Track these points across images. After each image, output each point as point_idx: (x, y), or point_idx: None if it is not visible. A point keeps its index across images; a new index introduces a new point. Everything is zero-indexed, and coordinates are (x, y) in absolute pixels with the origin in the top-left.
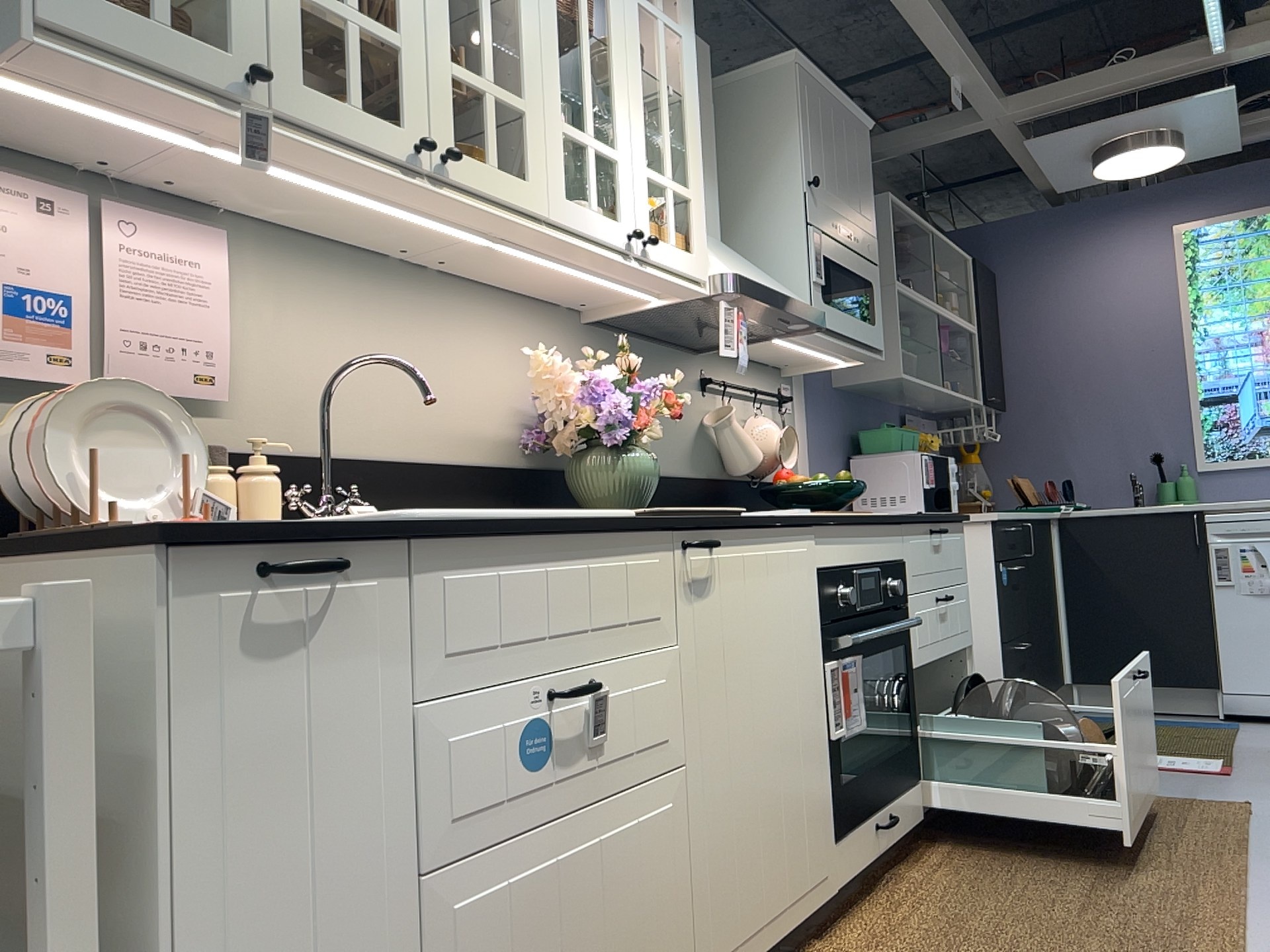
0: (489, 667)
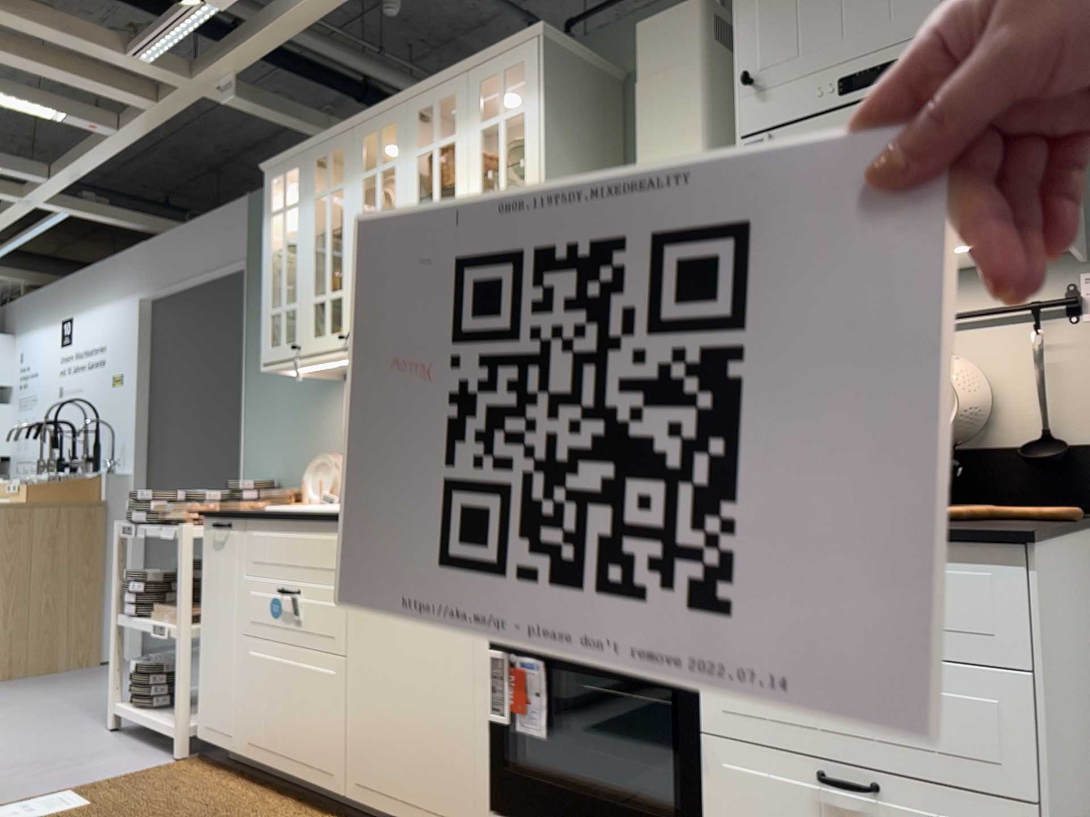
0: (265, 570)
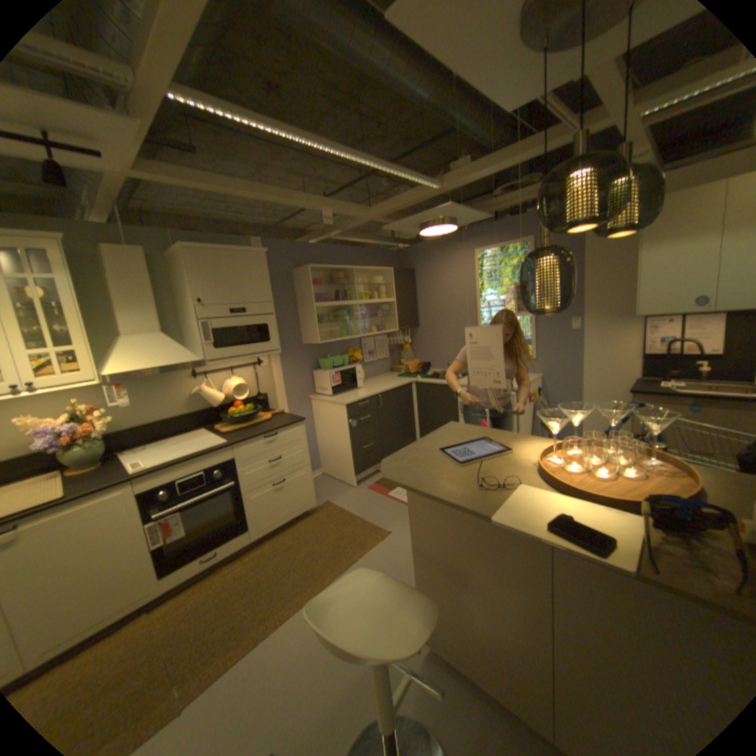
0: None
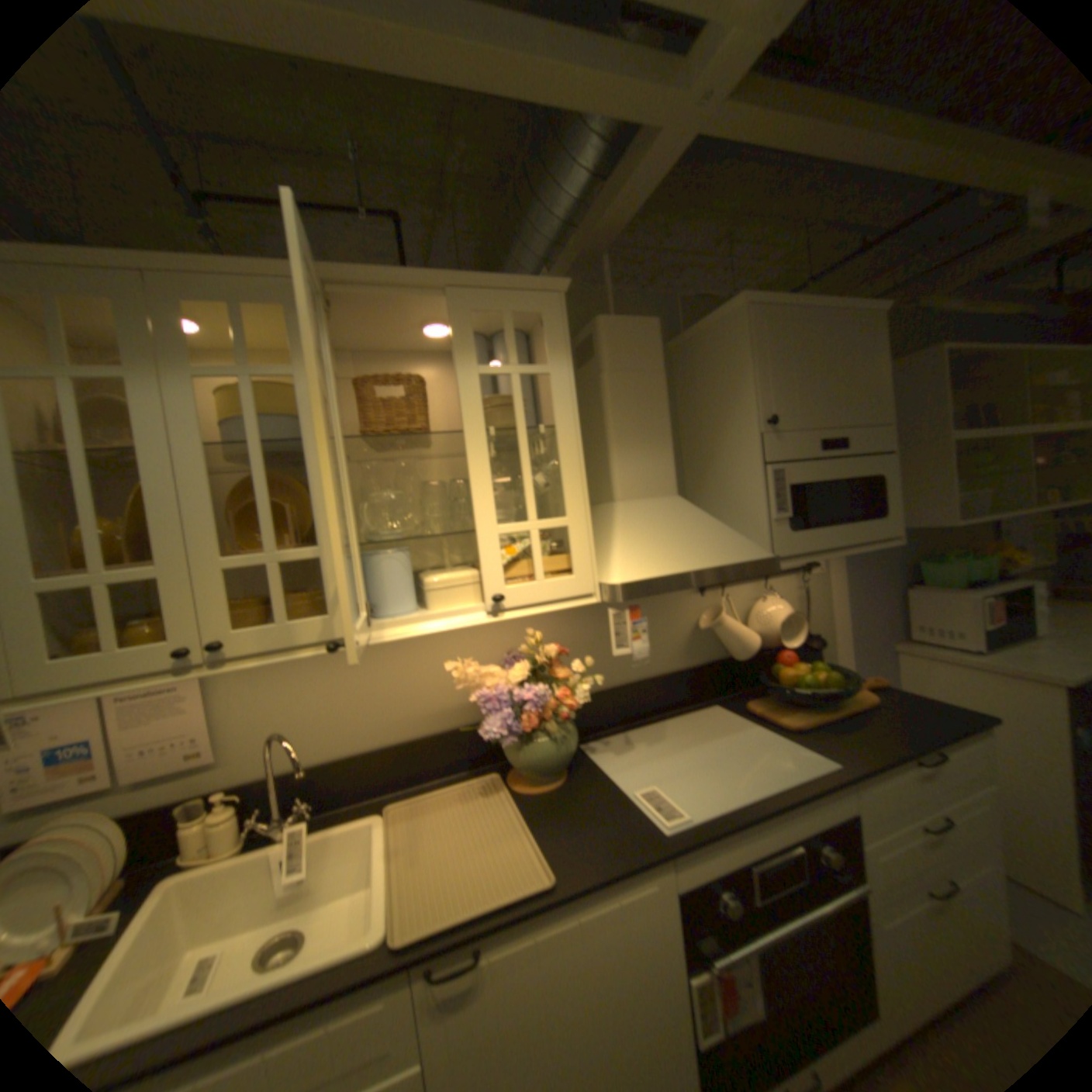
0: None
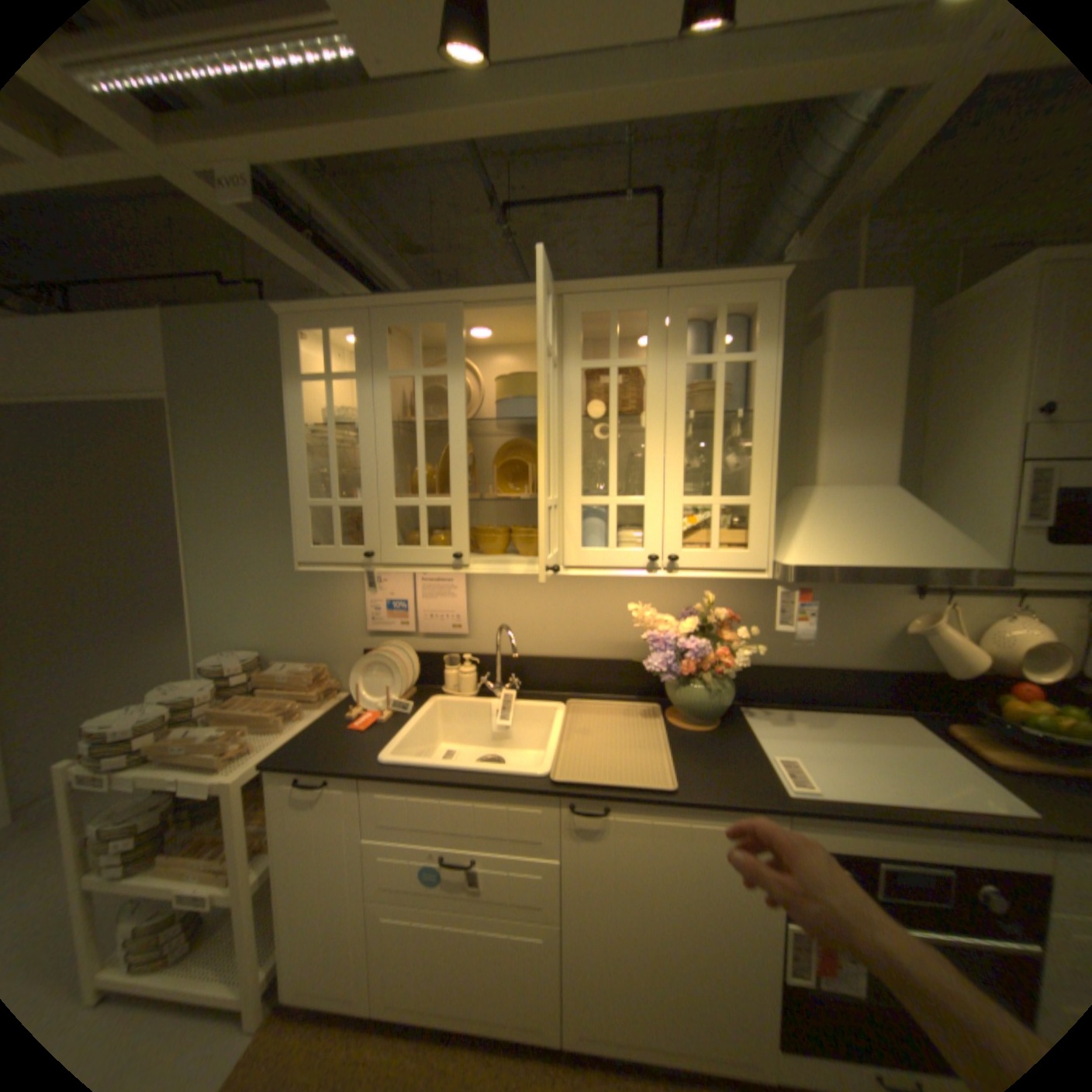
0: (405, 837)
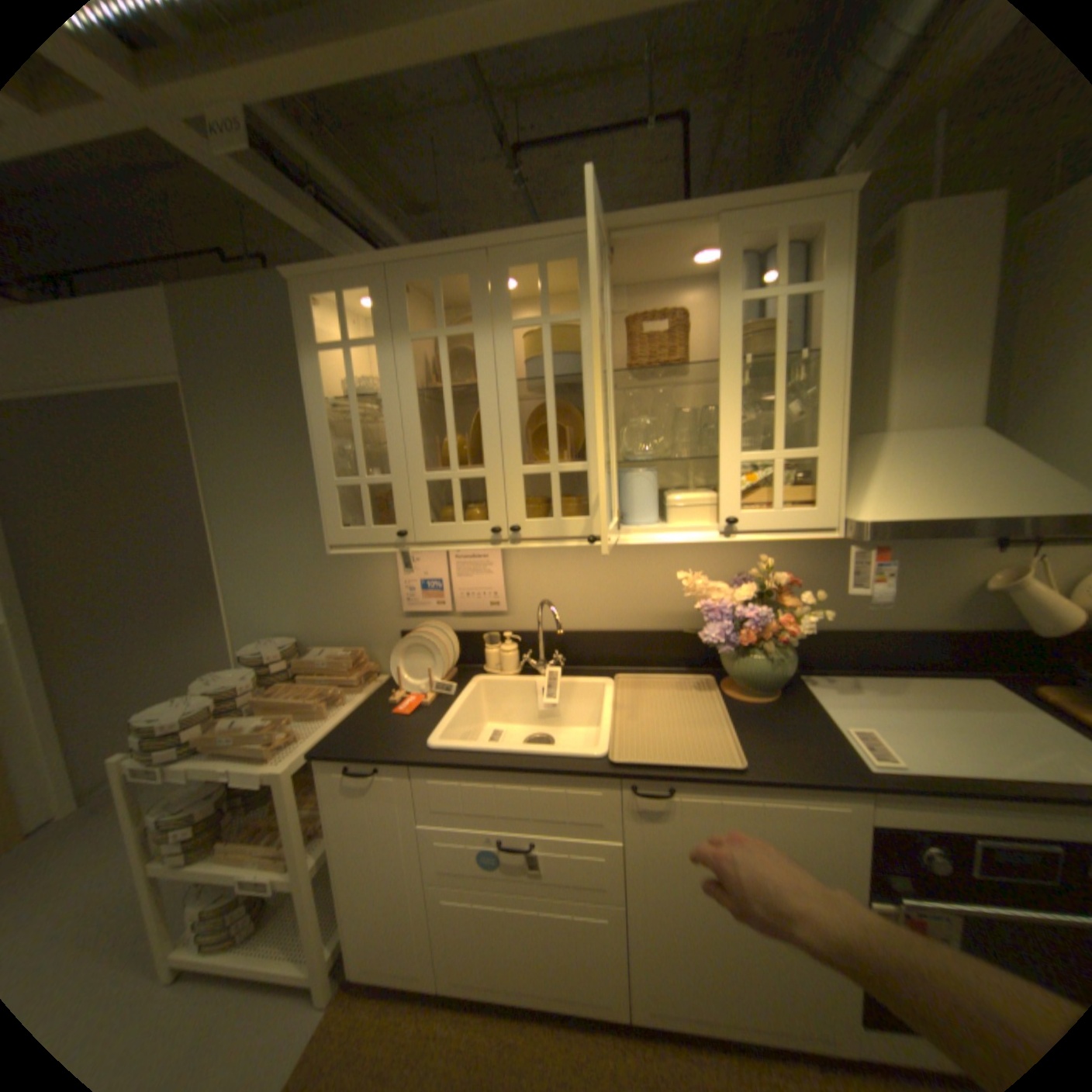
0: (461, 822)
